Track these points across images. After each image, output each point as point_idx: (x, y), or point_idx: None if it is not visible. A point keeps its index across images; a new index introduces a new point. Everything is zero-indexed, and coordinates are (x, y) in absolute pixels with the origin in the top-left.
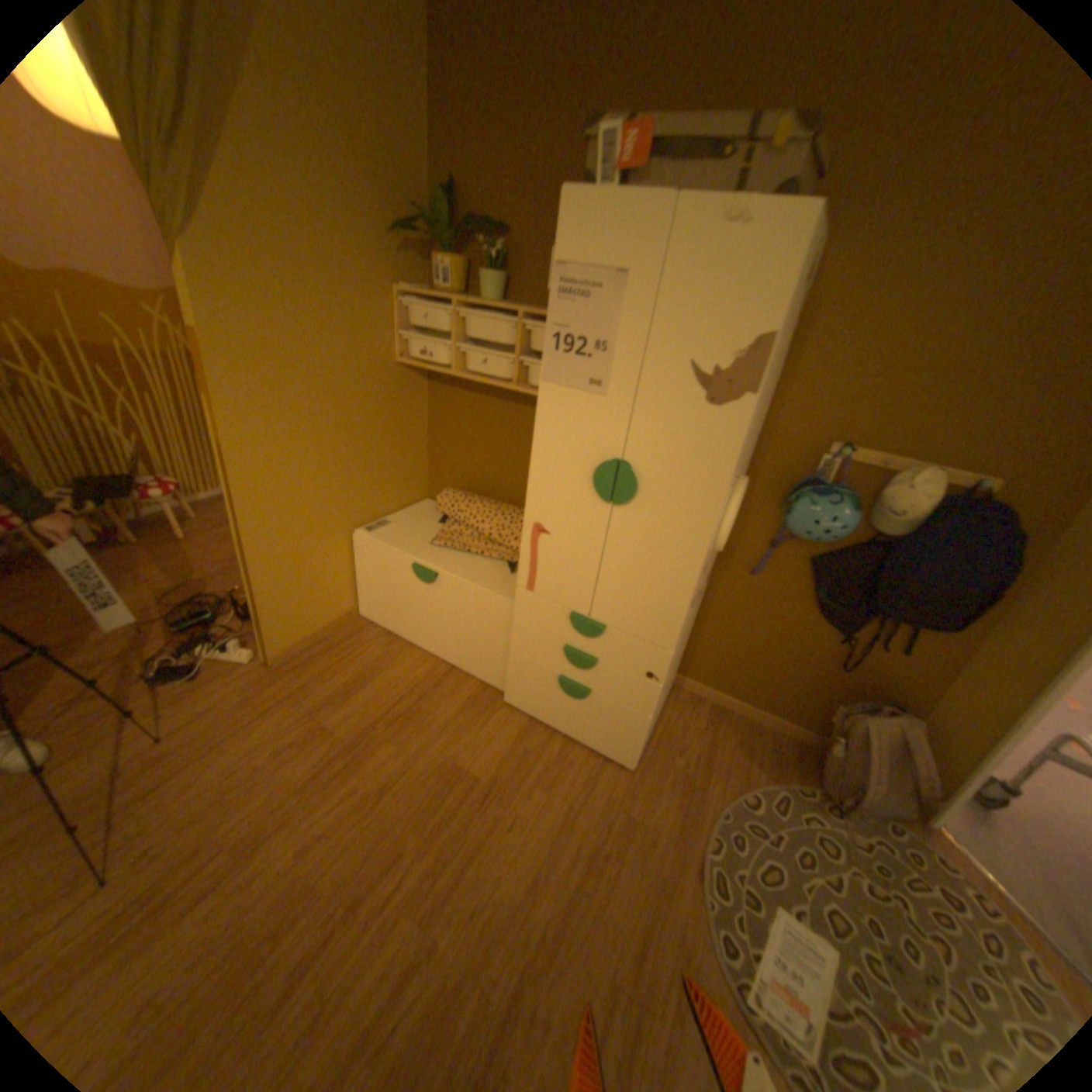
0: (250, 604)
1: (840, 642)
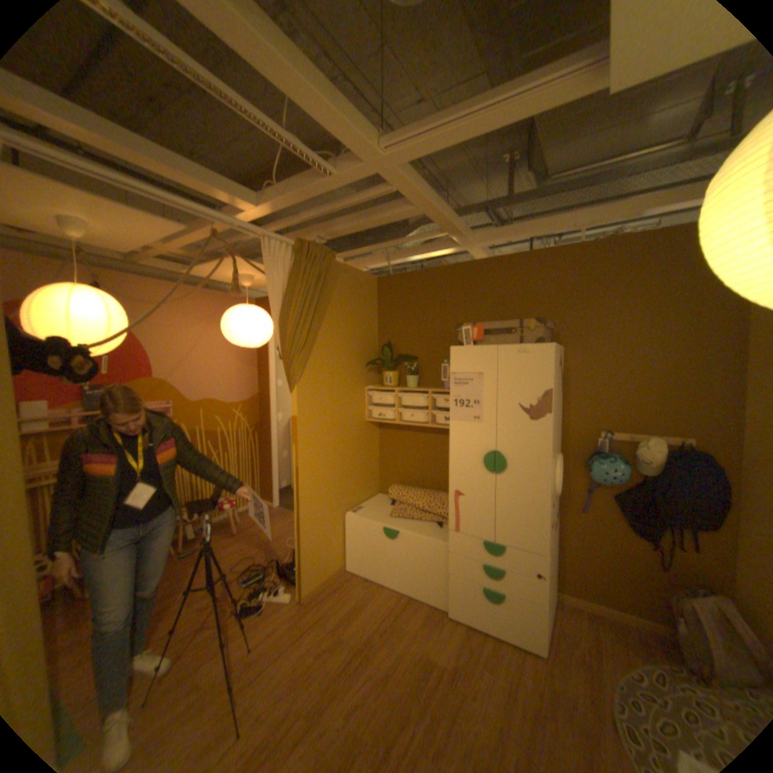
0: (296, 559)
1: (653, 550)
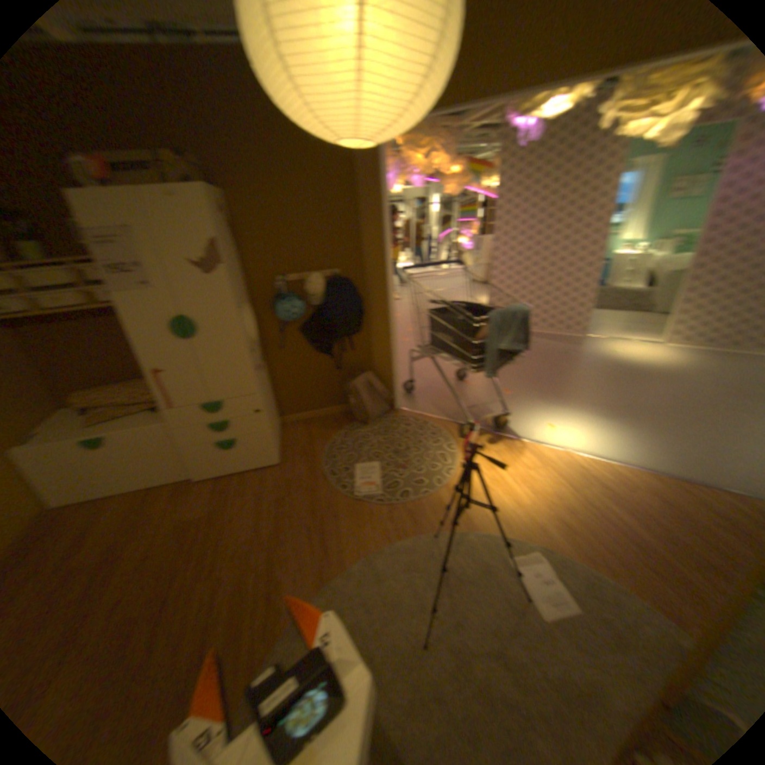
0: None
1: (328, 360)
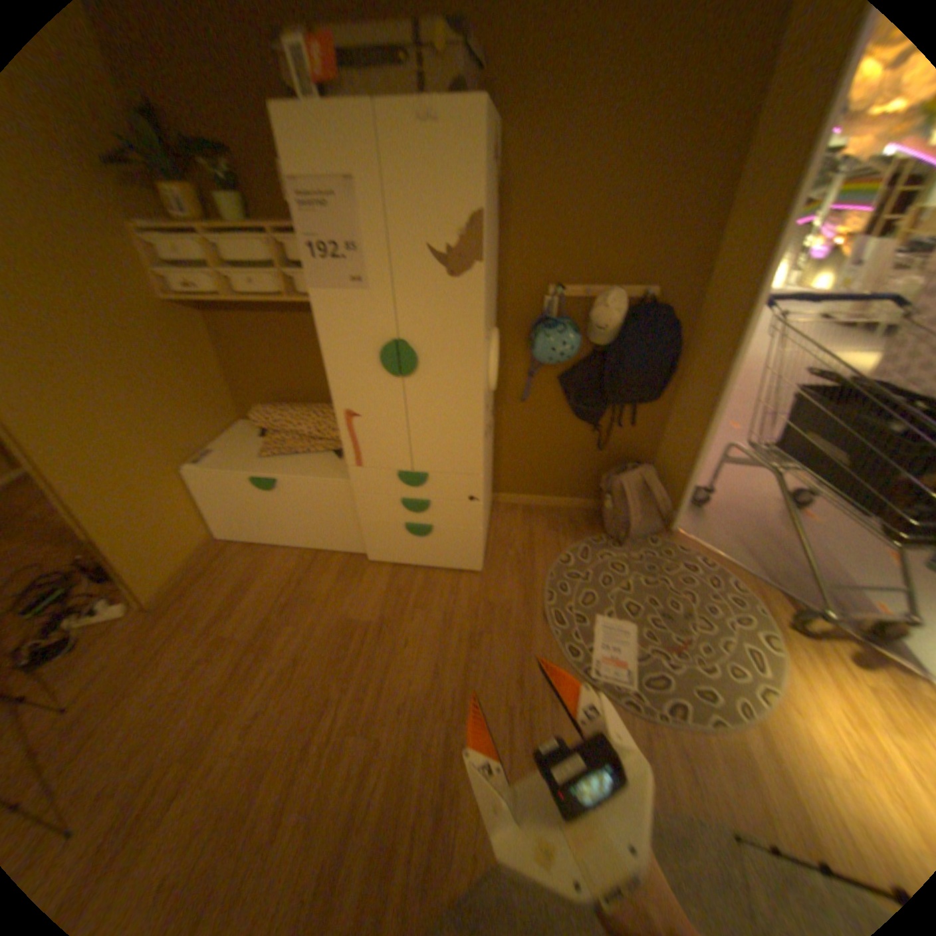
0: (99, 564)
1: (590, 431)
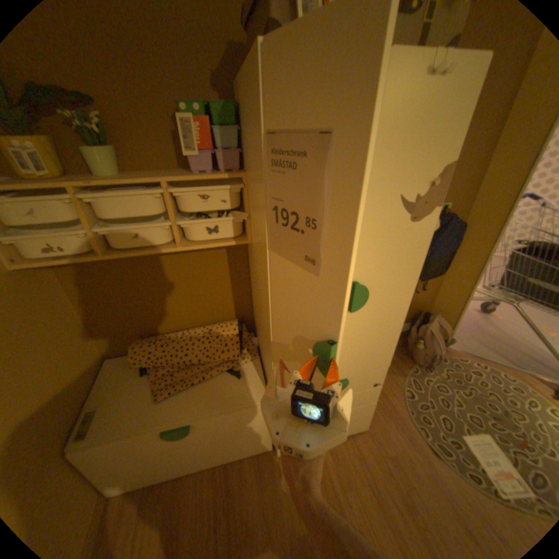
0: None
1: None
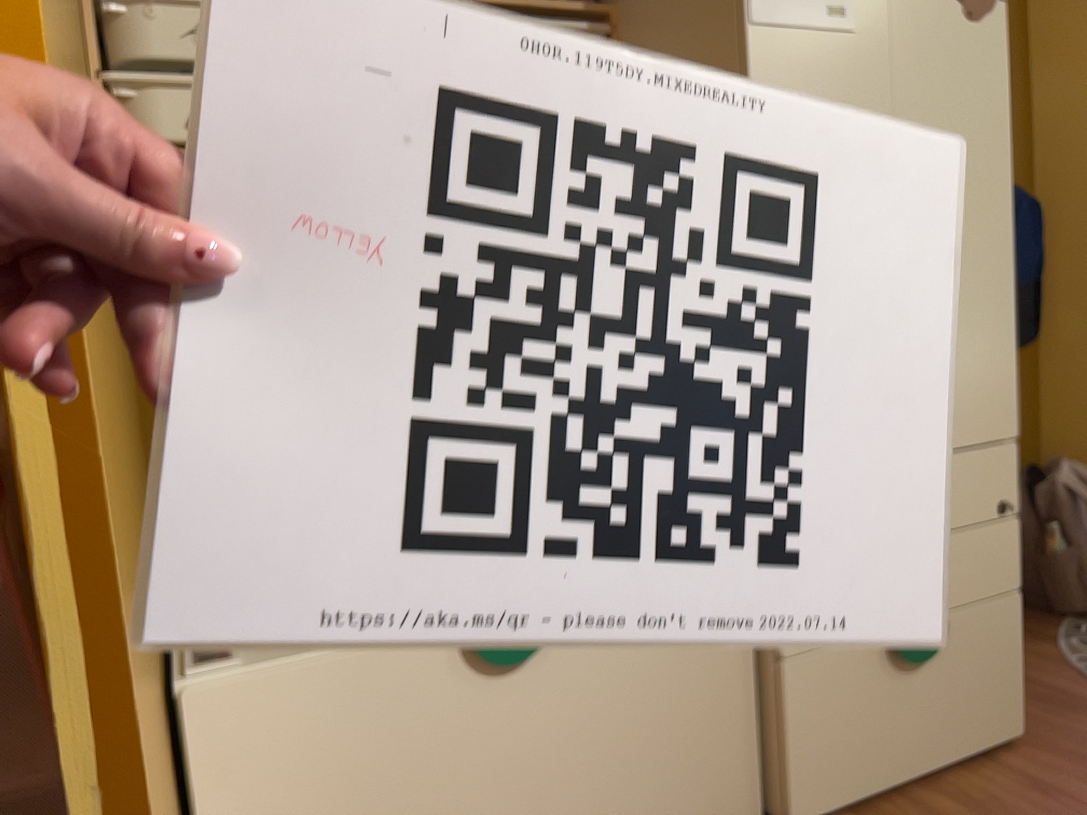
0: None
1: None
